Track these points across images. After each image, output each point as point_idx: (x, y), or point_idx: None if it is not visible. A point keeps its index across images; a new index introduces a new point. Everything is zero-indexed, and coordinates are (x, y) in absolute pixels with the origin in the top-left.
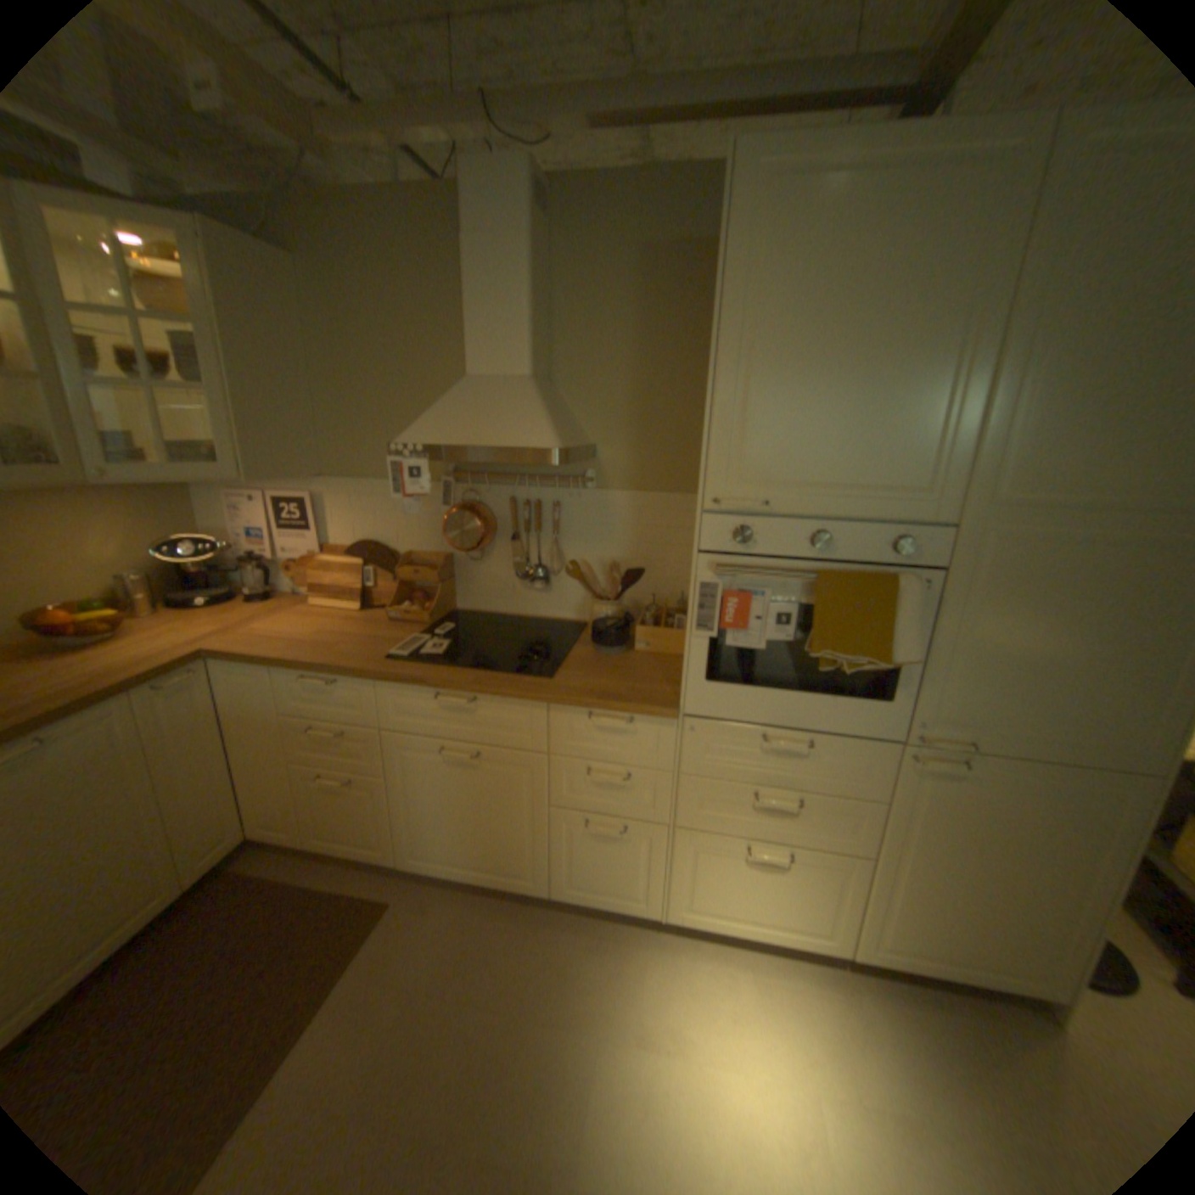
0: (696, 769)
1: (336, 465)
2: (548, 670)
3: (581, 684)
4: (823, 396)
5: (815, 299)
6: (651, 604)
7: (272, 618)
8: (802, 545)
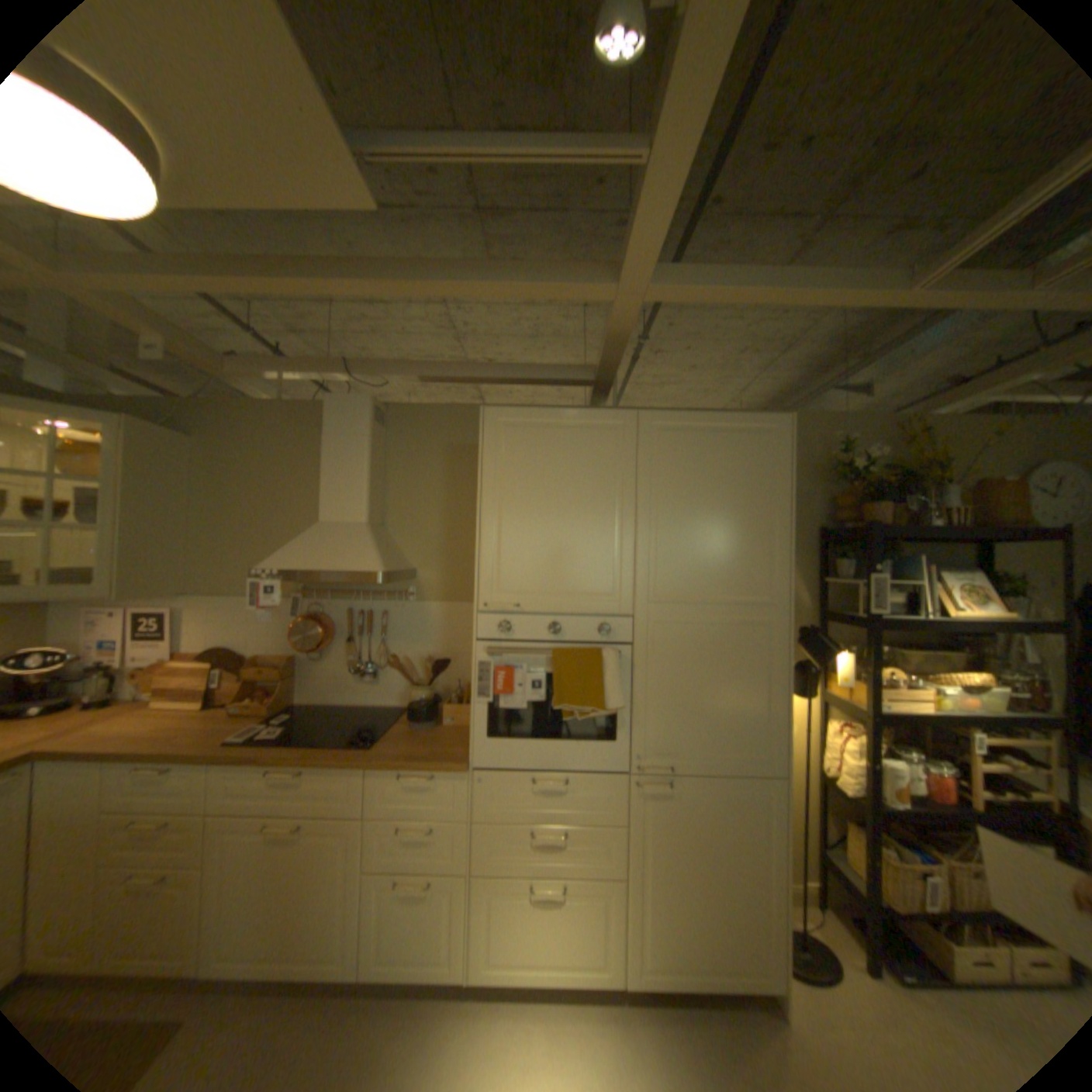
0: (484, 816)
1: (200, 587)
2: (367, 745)
3: (393, 753)
4: (544, 541)
5: (533, 489)
6: (458, 688)
7: (111, 723)
8: (543, 632)
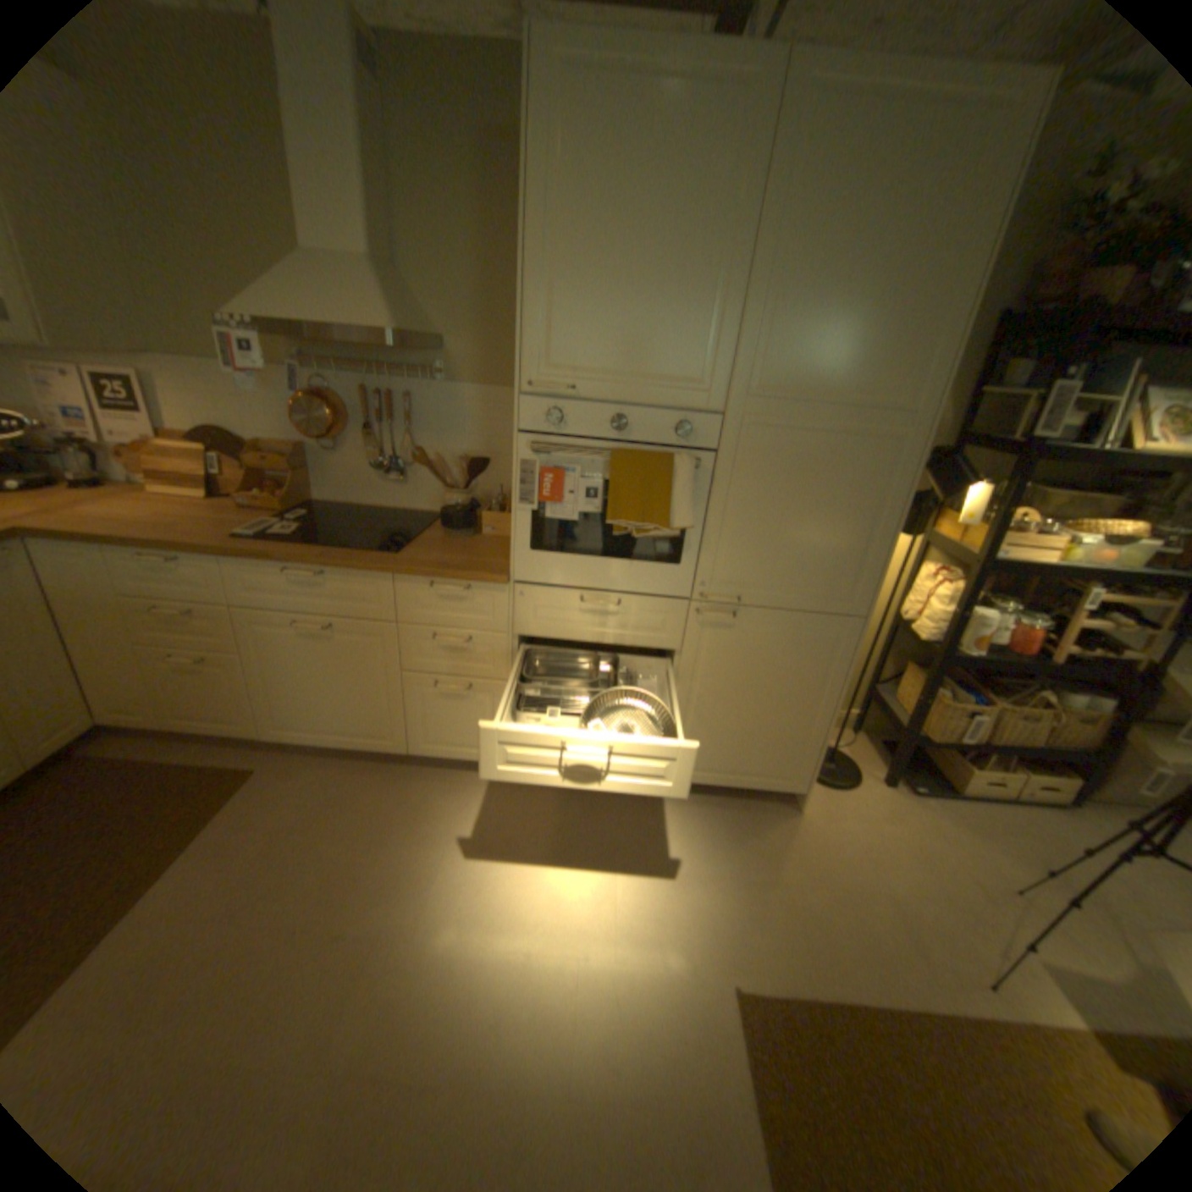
0: (526, 628)
1: (165, 342)
2: (395, 548)
3: (424, 558)
4: (615, 291)
5: (604, 198)
6: (500, 495)
7: (103, 503)
8: (603, 427)
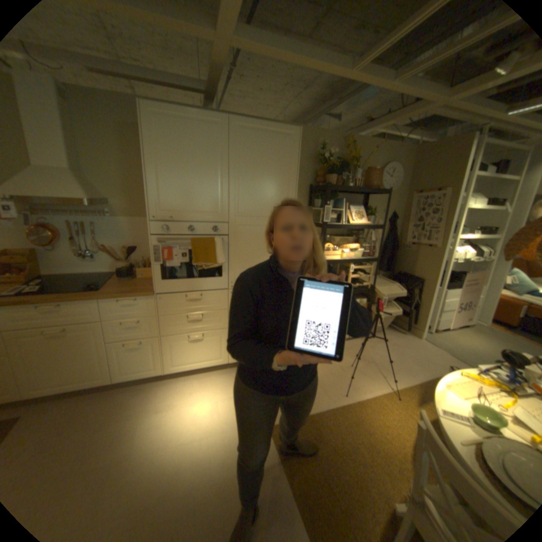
0: (163, 313)
1: None
2: (95, 289)
3: (111, 291)
4: (182, 184)
5: (174, 155)
6: (142, 261)
7: None
8: (185, 231)
